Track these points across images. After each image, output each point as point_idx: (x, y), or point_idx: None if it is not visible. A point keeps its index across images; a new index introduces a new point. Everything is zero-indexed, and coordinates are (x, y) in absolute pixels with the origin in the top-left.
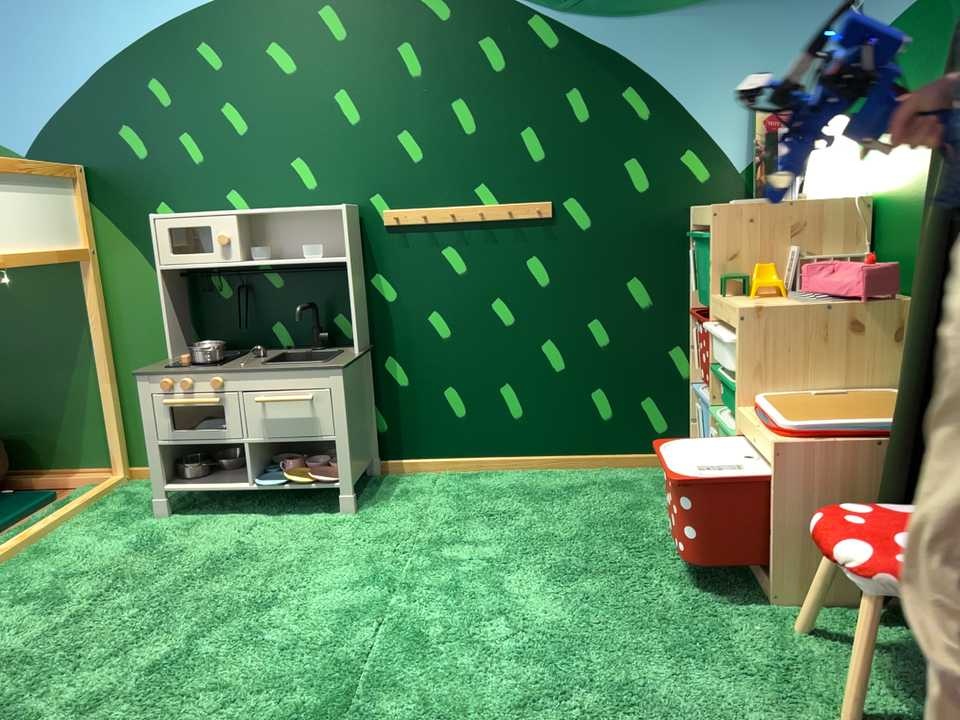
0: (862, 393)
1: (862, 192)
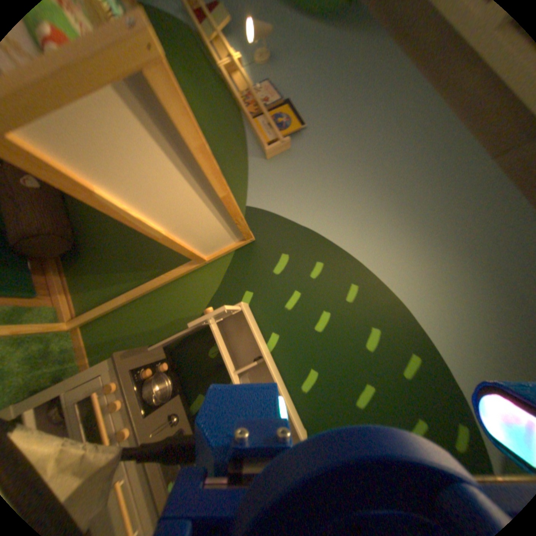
0: None
1: None
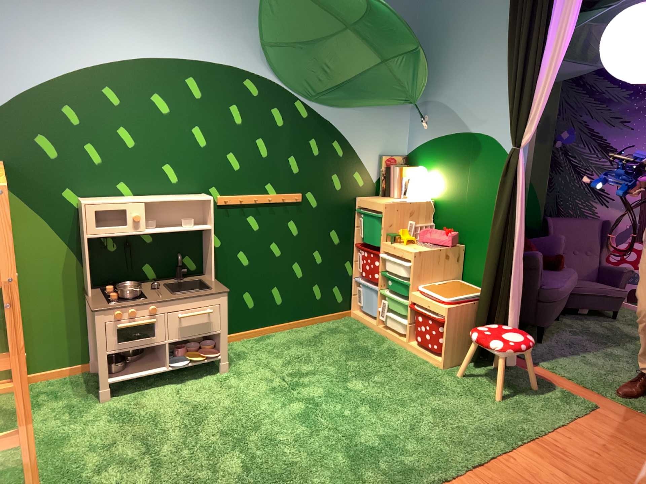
0: (449, 281)
1: (429, 199)
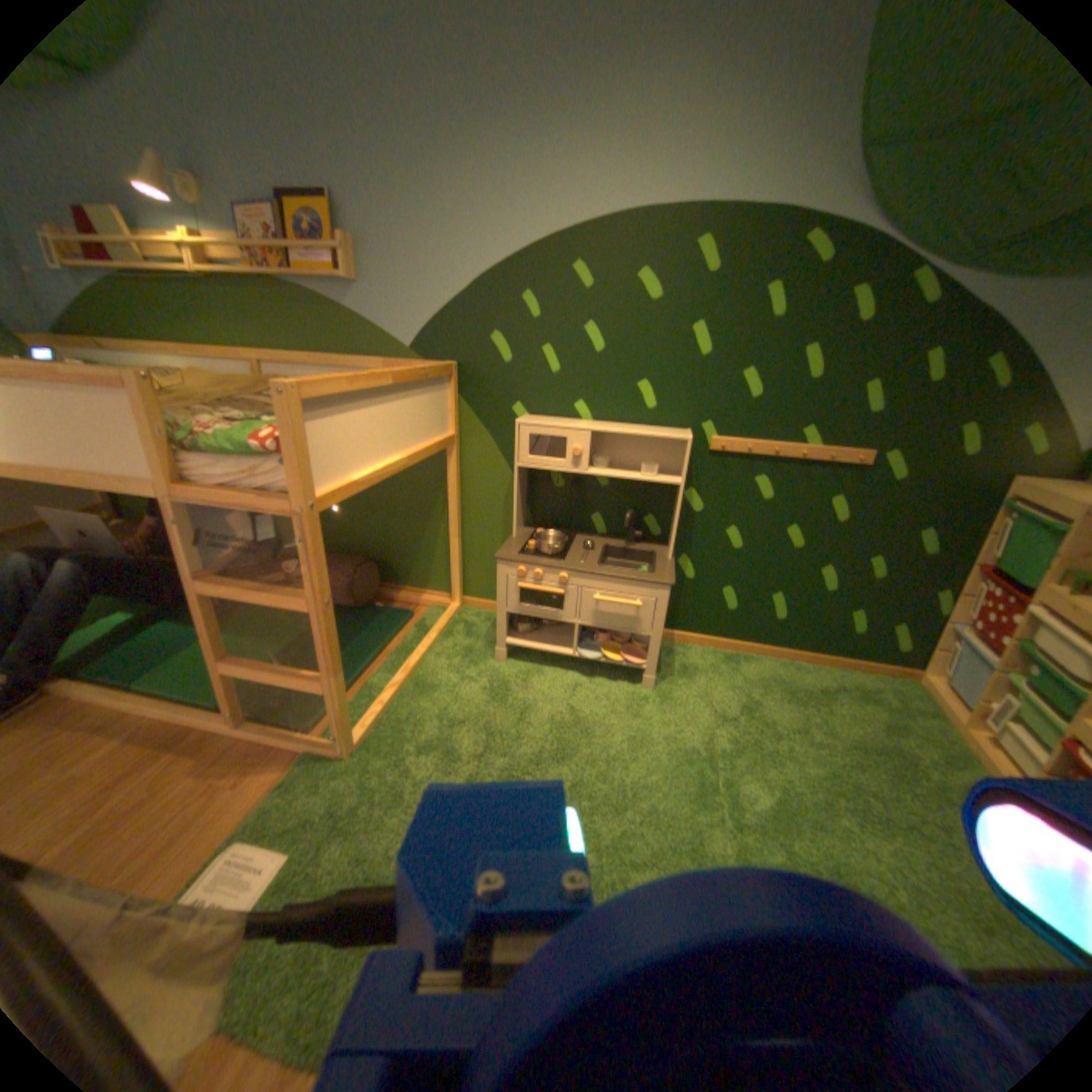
0: None
1: None
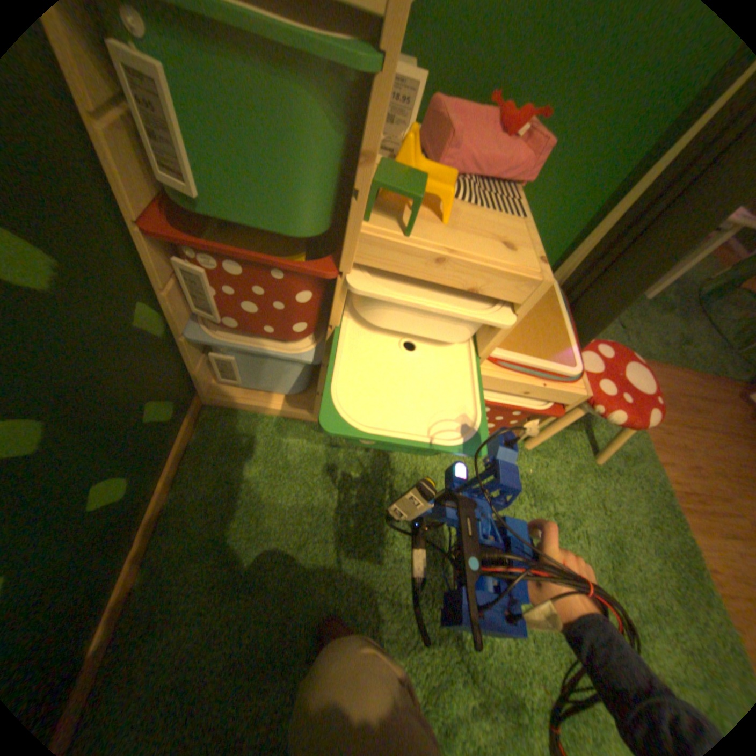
0: None
1: None
